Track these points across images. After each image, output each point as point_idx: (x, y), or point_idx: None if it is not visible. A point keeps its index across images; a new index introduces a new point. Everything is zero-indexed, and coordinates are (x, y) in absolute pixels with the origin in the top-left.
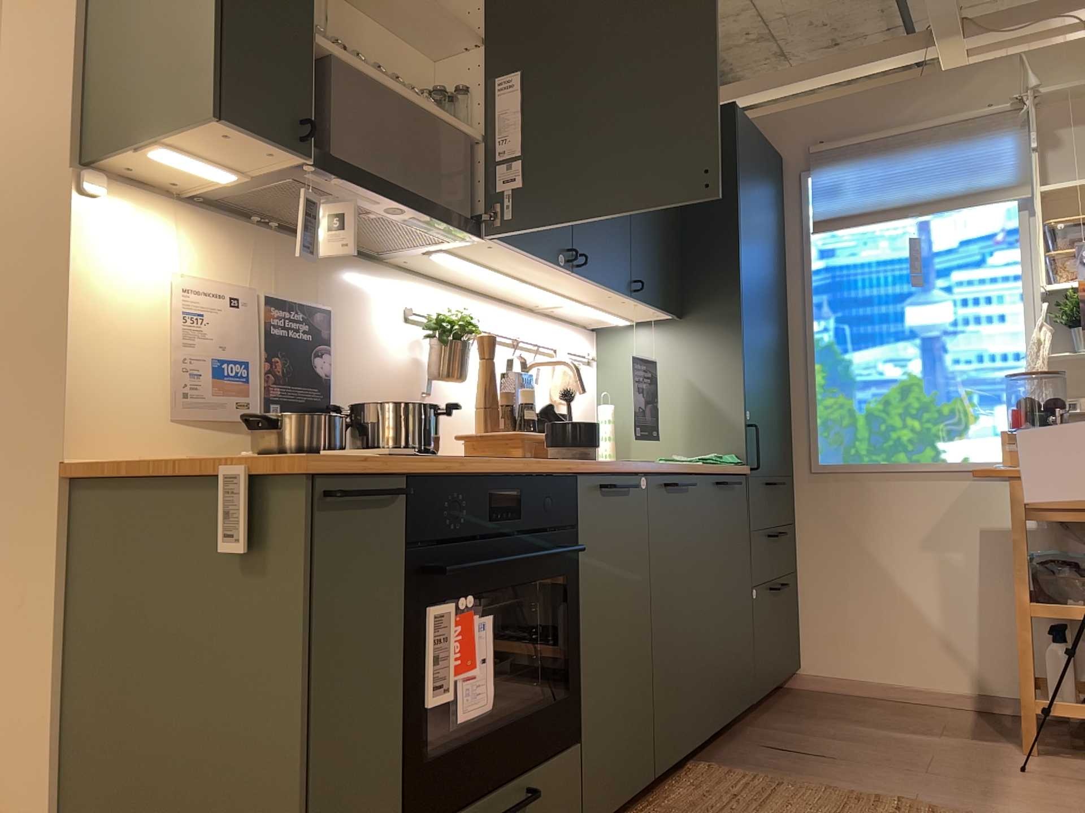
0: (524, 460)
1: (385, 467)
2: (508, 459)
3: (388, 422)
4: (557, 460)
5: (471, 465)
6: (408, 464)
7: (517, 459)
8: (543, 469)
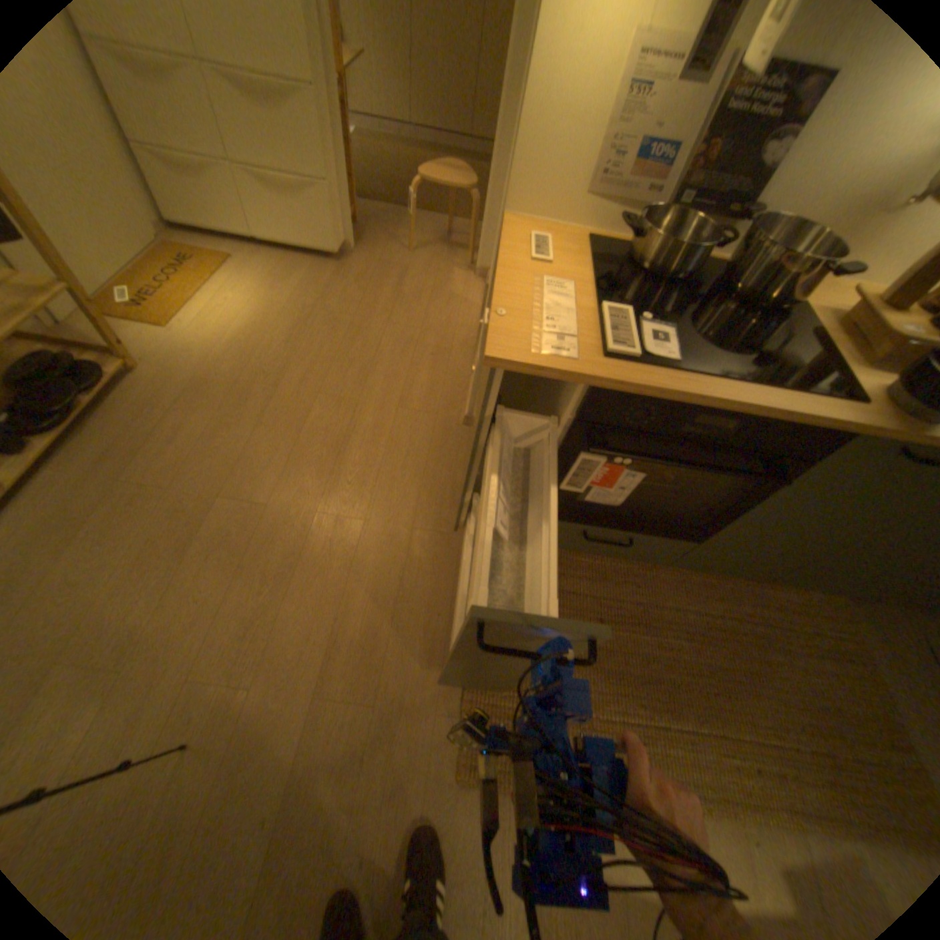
0: (790, 396)
1: (568, 378)
2: (767, 390)
3: (762, 258)
4: (859, 405)
5: (693, 389)
6: (593, 382)
7: (794, 387)
8: (808, 413)
